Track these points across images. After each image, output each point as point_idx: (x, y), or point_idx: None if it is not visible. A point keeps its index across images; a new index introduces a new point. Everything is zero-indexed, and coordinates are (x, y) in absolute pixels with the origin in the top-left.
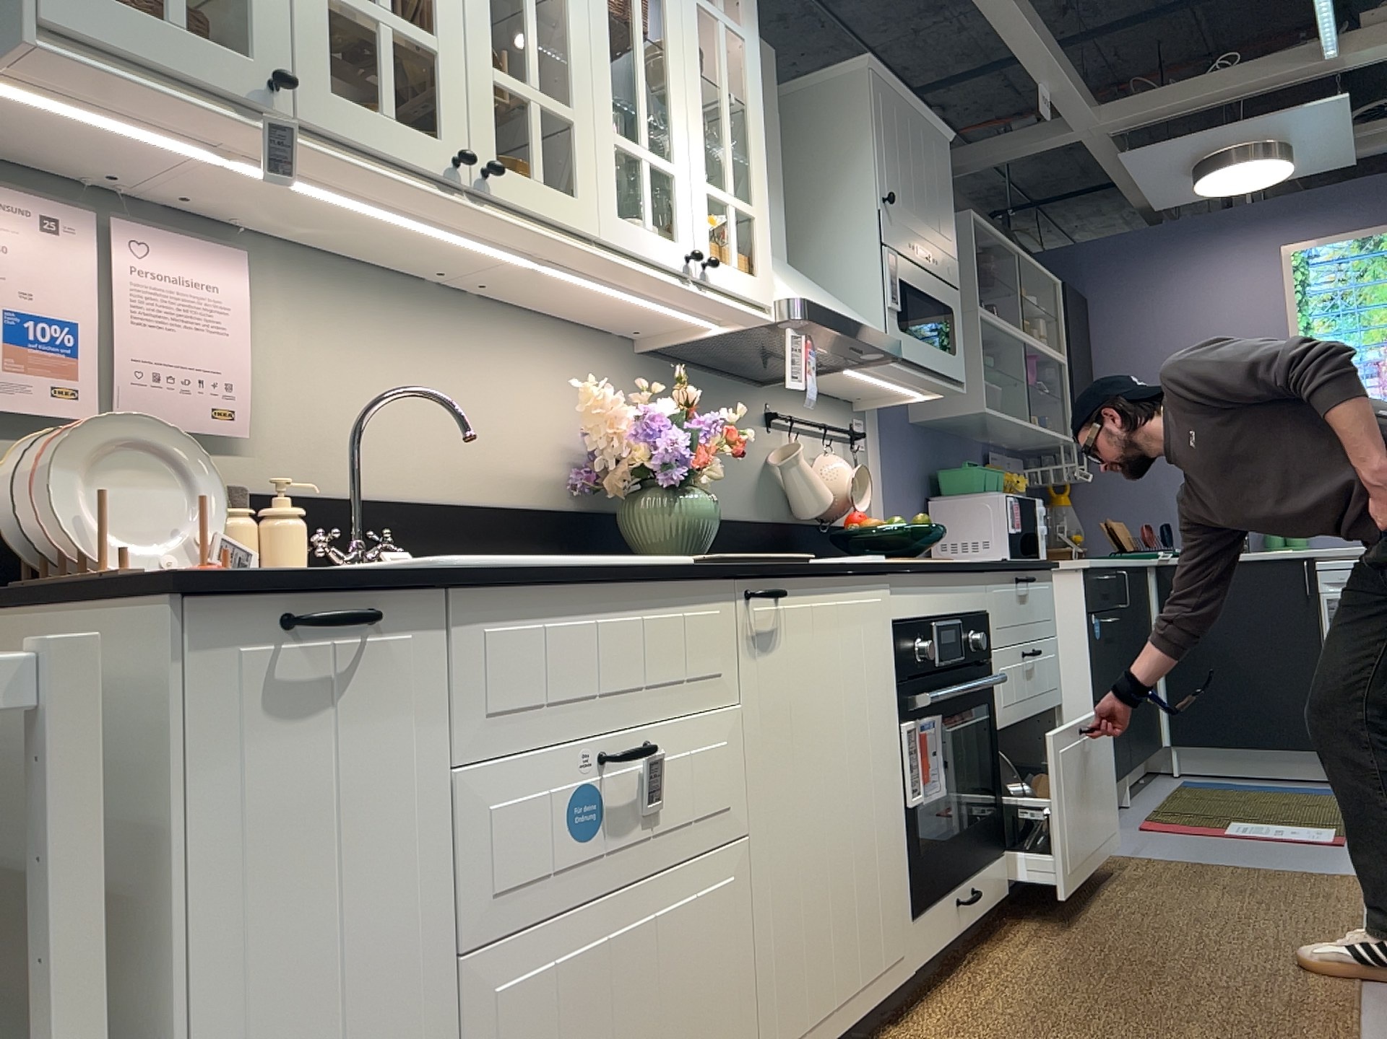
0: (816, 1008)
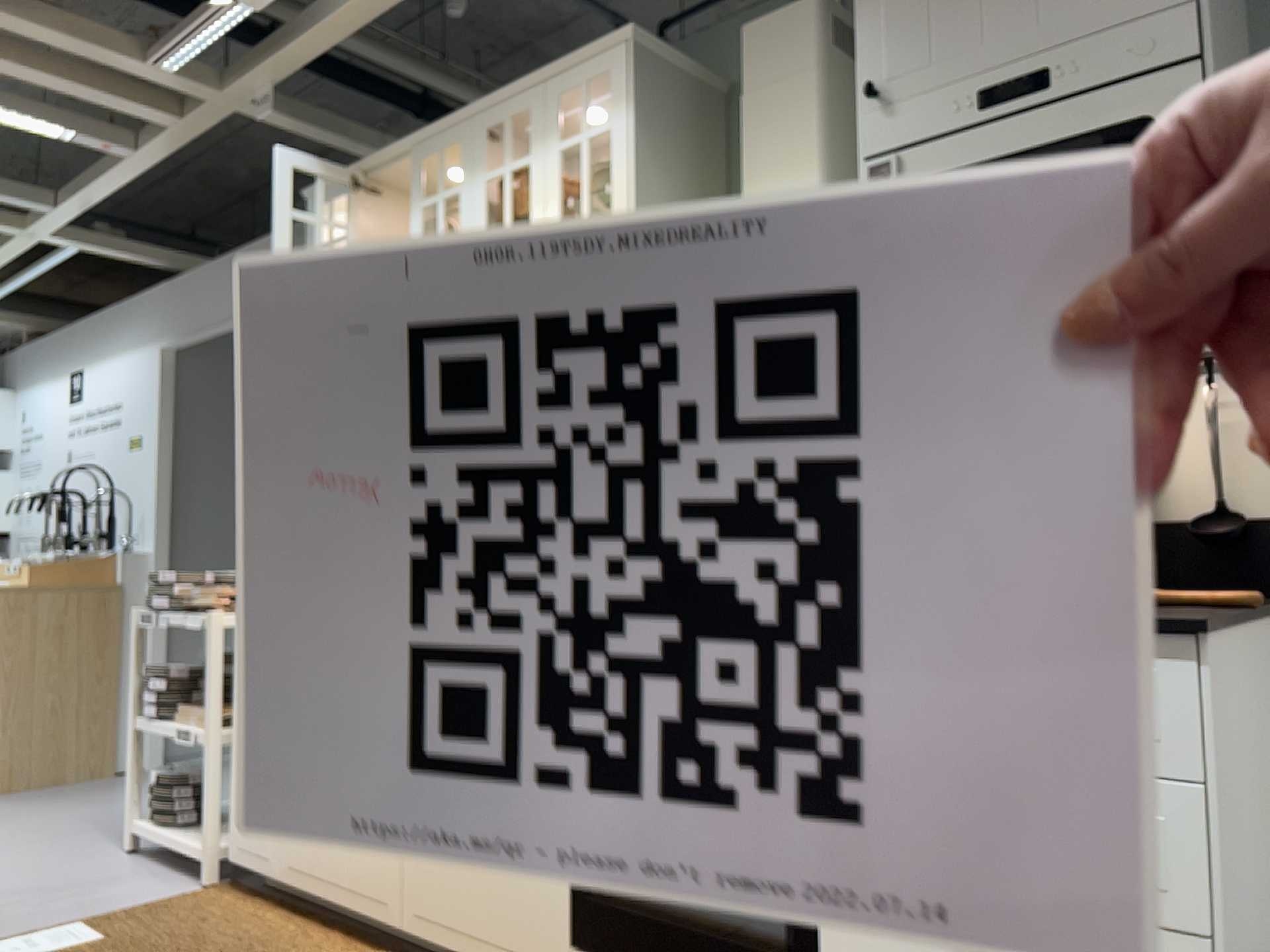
0: (443, 915)
